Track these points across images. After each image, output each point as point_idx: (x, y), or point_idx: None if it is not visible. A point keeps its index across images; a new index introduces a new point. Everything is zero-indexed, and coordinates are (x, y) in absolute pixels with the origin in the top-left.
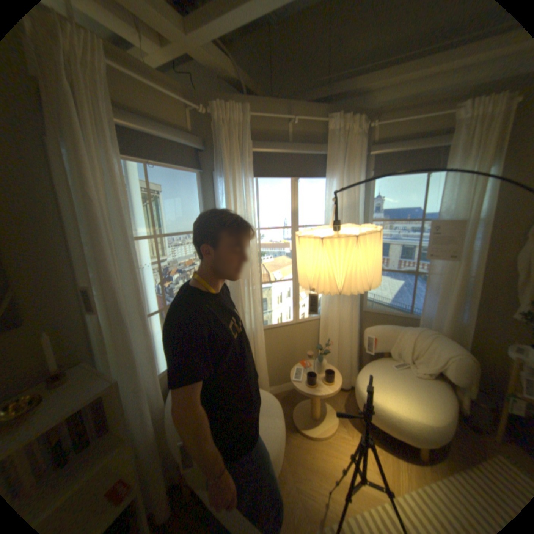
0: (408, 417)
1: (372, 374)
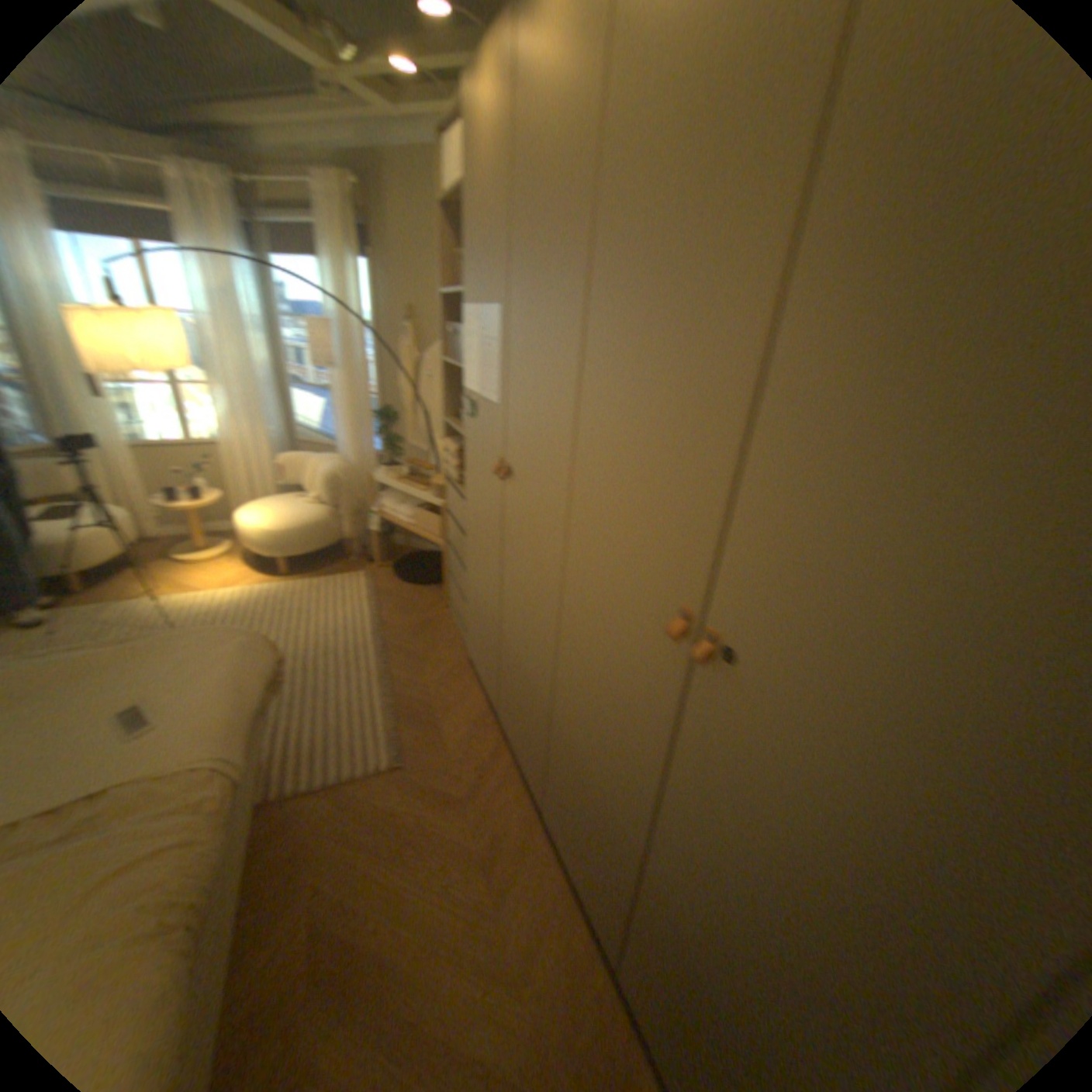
0: (247, 527)
1: (259, 502)
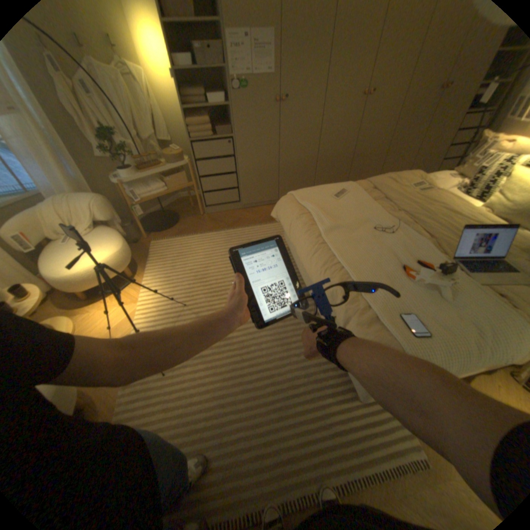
0: (103, 260)
1: (51, 261)
